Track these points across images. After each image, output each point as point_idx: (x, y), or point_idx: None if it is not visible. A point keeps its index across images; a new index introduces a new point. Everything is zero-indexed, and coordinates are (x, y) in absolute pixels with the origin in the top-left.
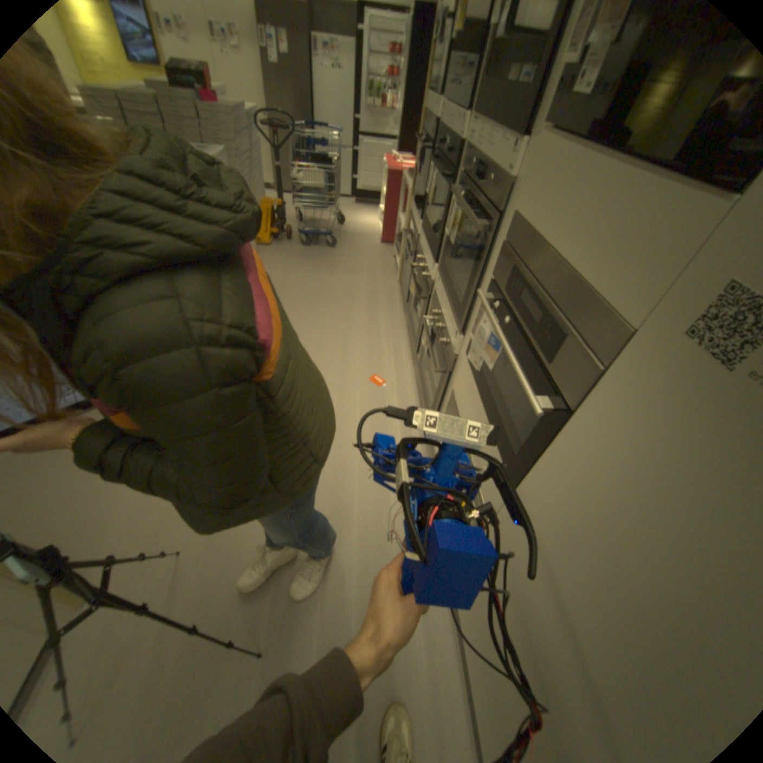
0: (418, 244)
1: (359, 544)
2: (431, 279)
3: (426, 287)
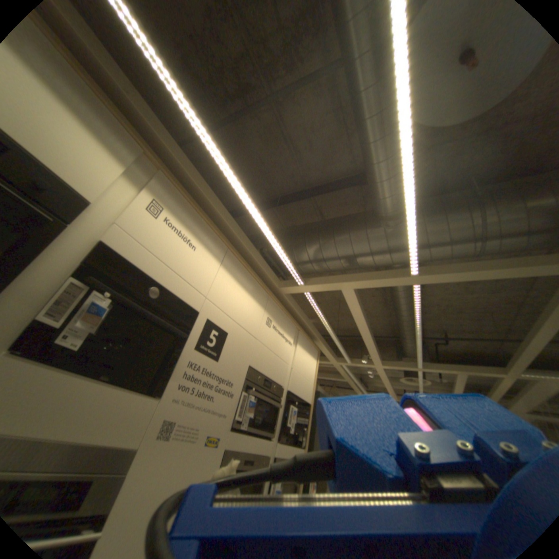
0: None
1: None
2: None
3: None
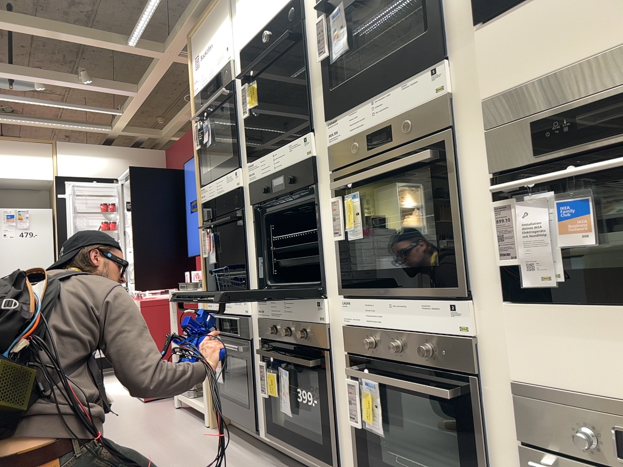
0: (252, 325)
1: None
2: (324, 322)
3: (314, 346)
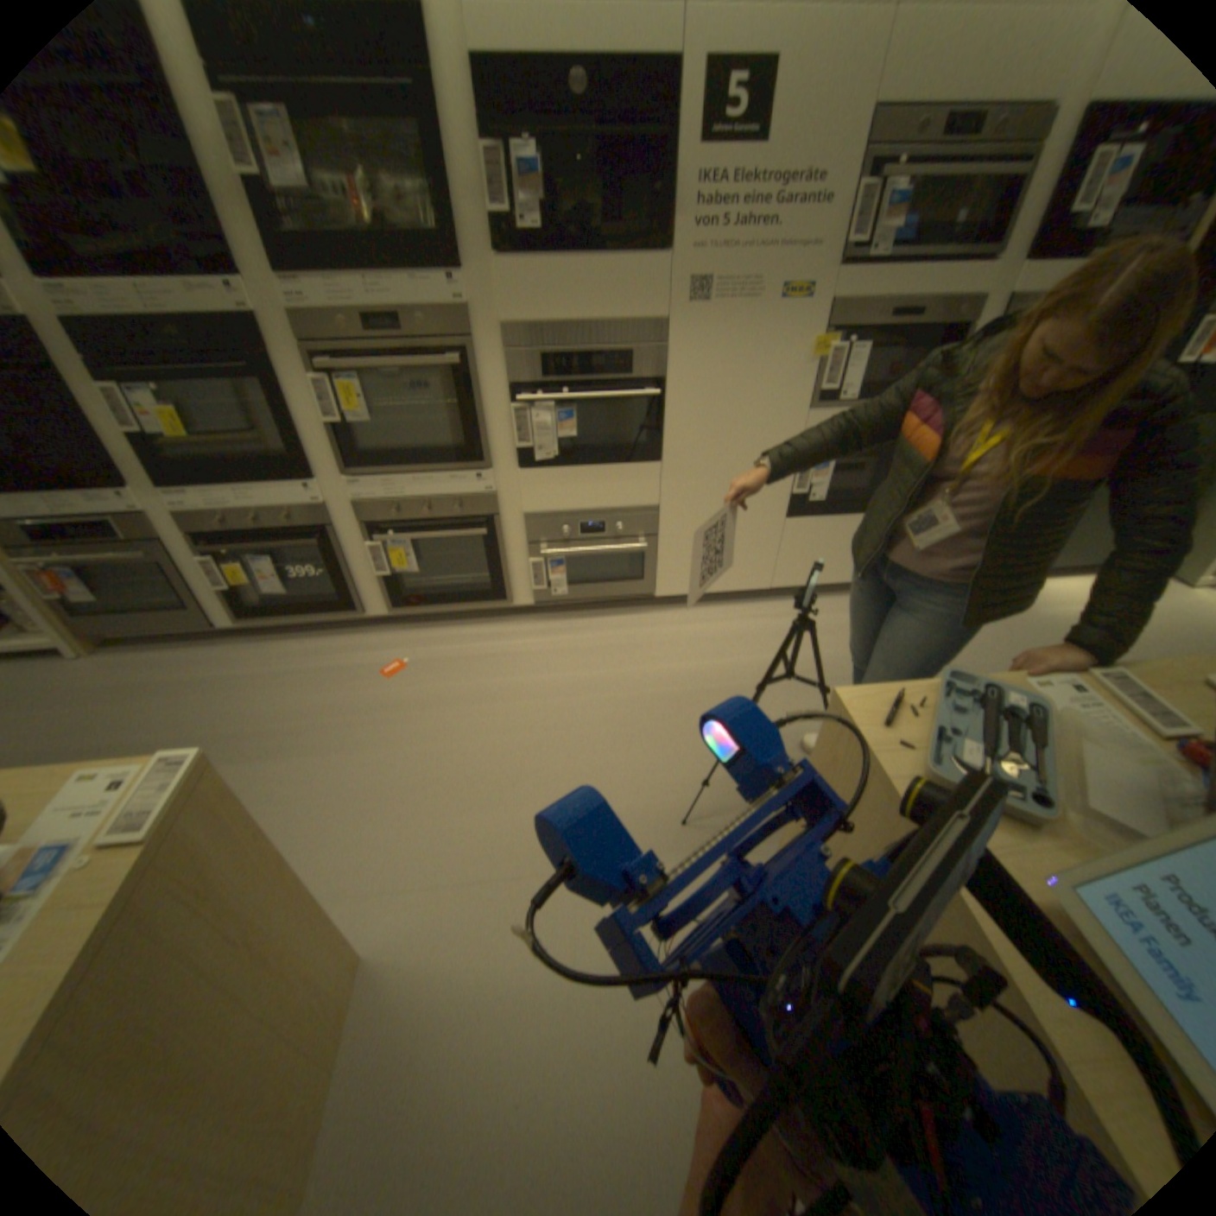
0: (152, 525)
1: (633, 669)
2: (319, 505)
3: (305, 528)
